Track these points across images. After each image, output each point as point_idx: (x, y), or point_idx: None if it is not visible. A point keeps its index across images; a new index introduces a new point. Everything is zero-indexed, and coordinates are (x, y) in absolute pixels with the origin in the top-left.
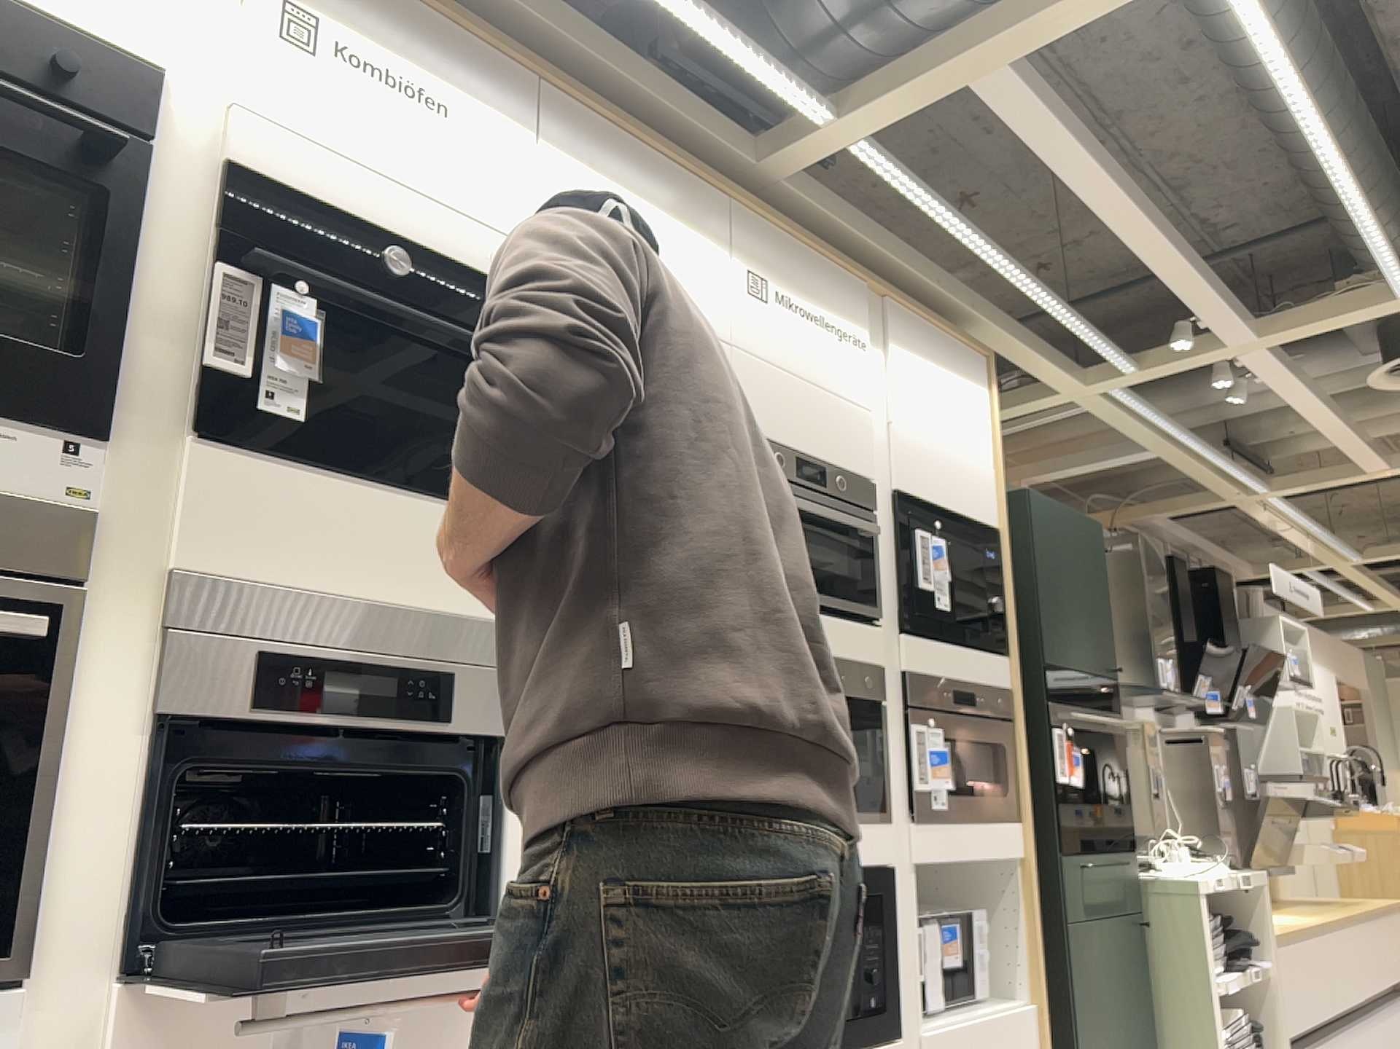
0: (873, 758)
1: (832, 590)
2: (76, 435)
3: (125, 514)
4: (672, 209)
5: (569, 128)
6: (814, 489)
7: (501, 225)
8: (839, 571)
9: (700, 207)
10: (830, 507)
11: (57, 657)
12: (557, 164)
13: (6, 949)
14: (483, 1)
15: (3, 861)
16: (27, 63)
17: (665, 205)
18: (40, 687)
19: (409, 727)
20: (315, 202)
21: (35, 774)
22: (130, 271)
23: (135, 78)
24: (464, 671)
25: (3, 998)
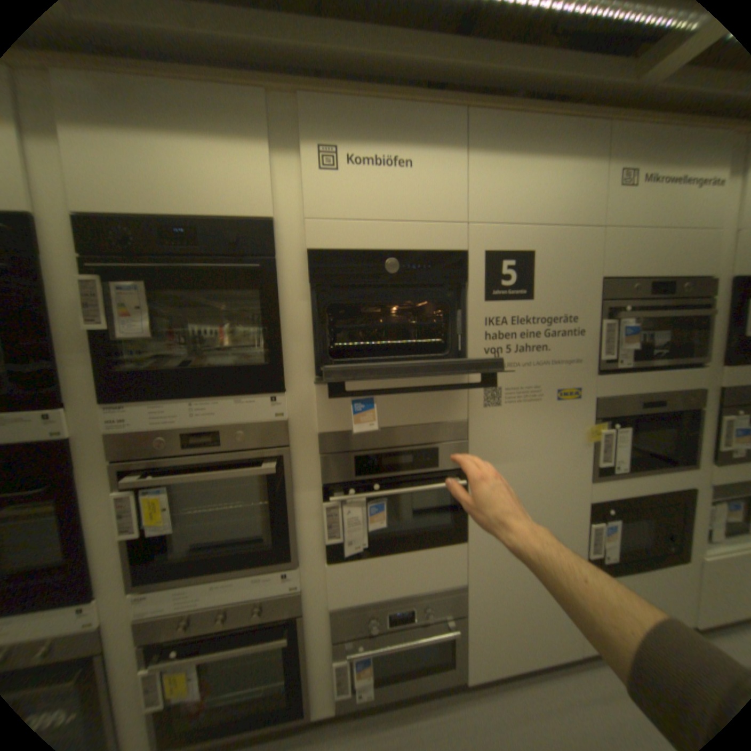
0: (690, 439)
1: (671, 355)
2: (273, 394)
3: (298, 415)
4: (564, 152)
5: (488, 132)
6: (664, 298)
7: (447, 218)
8: (679, 341)
9: (586, 139)
10: (676, 307)
11: (286, 471)
12: (481, 161)
13: (291, 558)
14: (429, 71)
15: (284, 535)
16: (220, 245)
17: (558, 152)
18: (282, 483)
19: (418, 474)
20: (350, 251)
21: (288, 508)
22: (279, 319)
23: (261, 229)
24: (443, 445)
25: (294, 570)
